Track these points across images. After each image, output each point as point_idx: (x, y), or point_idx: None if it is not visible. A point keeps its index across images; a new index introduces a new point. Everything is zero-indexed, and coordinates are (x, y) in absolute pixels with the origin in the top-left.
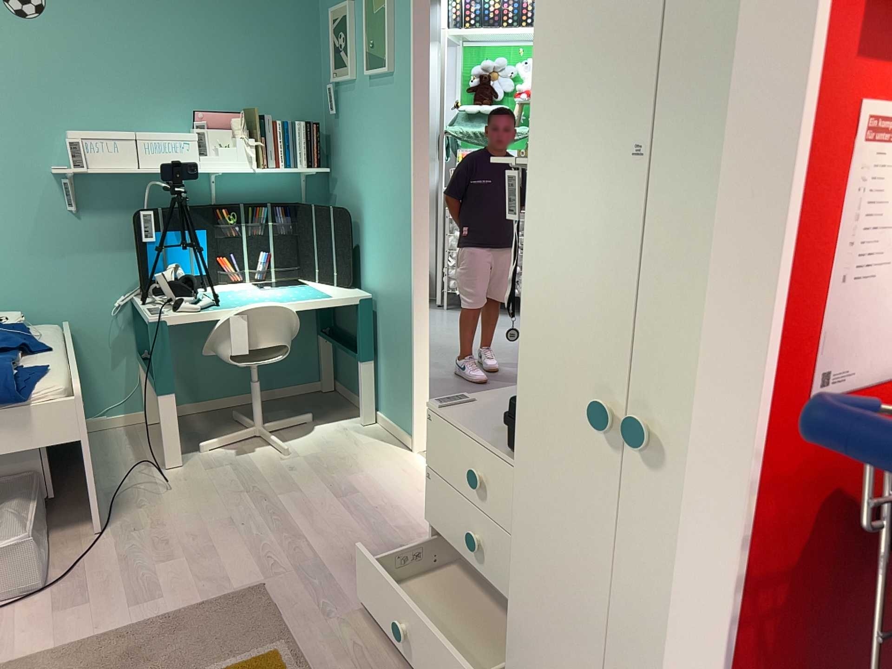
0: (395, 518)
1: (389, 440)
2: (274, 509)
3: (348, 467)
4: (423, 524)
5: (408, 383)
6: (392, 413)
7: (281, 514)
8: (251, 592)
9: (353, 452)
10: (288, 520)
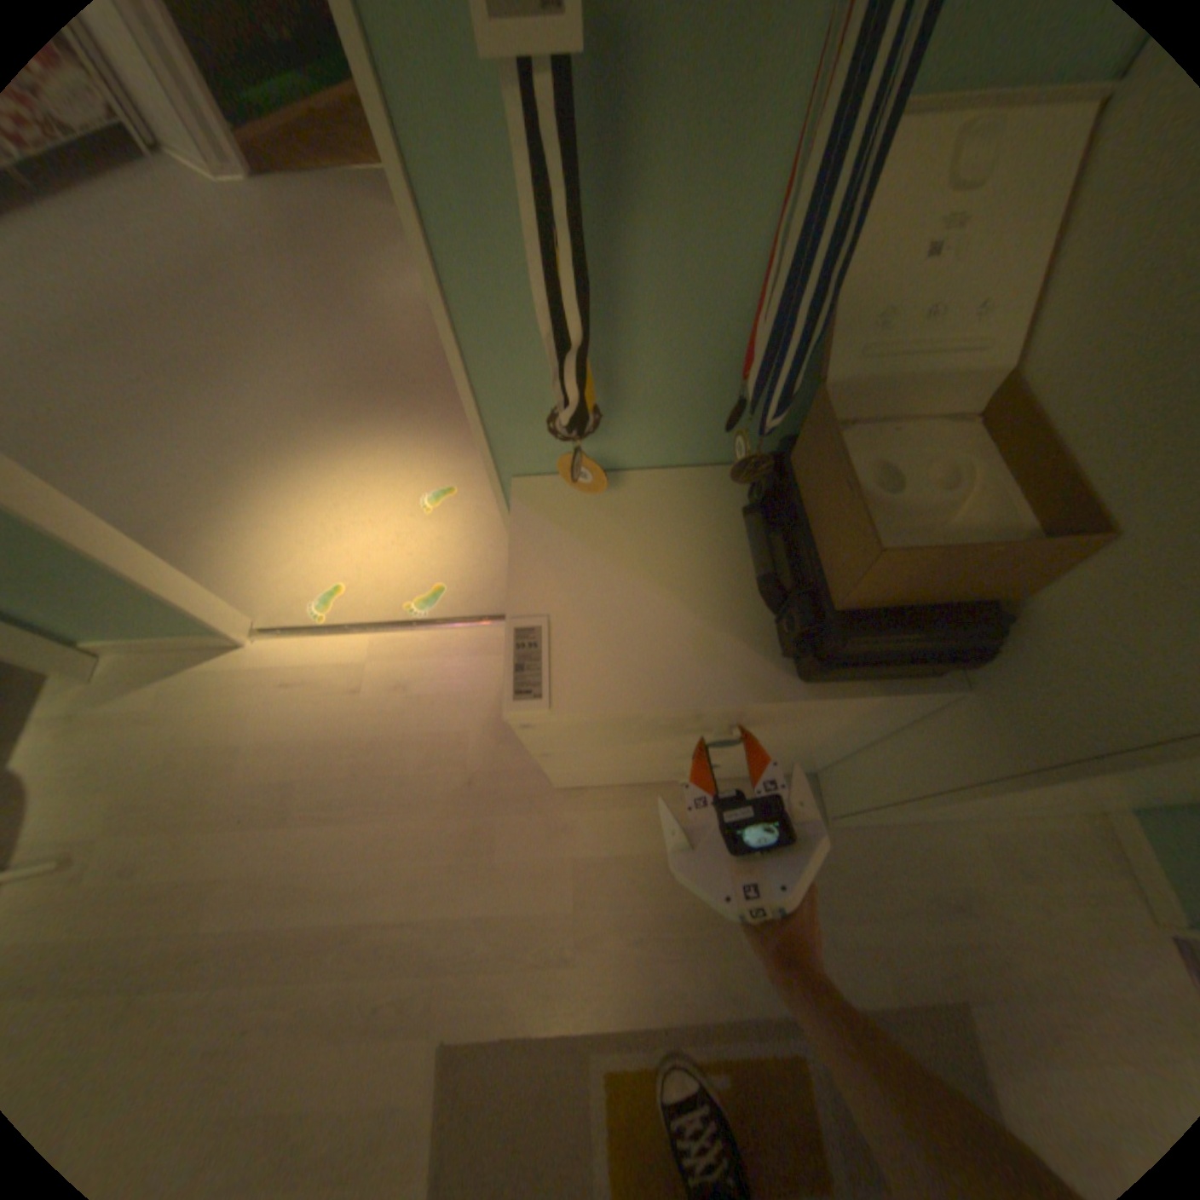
0: (397, 760)
1: (172, 664)
2: (236, 954)
3: (201, 769)
4: (437, 728)
5: (119, 590)
6: (120, 632)
7: (261, 946)
8: (450, 1079)
9: (162, 739)
10: (286, 939)
